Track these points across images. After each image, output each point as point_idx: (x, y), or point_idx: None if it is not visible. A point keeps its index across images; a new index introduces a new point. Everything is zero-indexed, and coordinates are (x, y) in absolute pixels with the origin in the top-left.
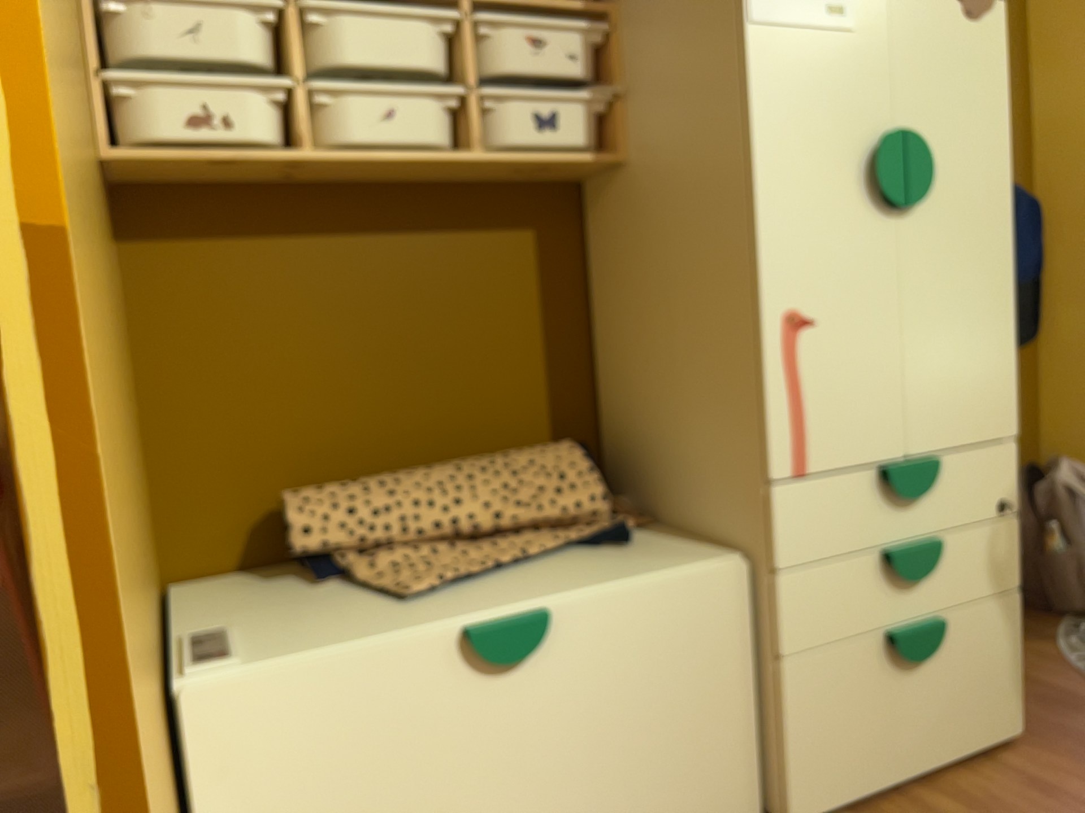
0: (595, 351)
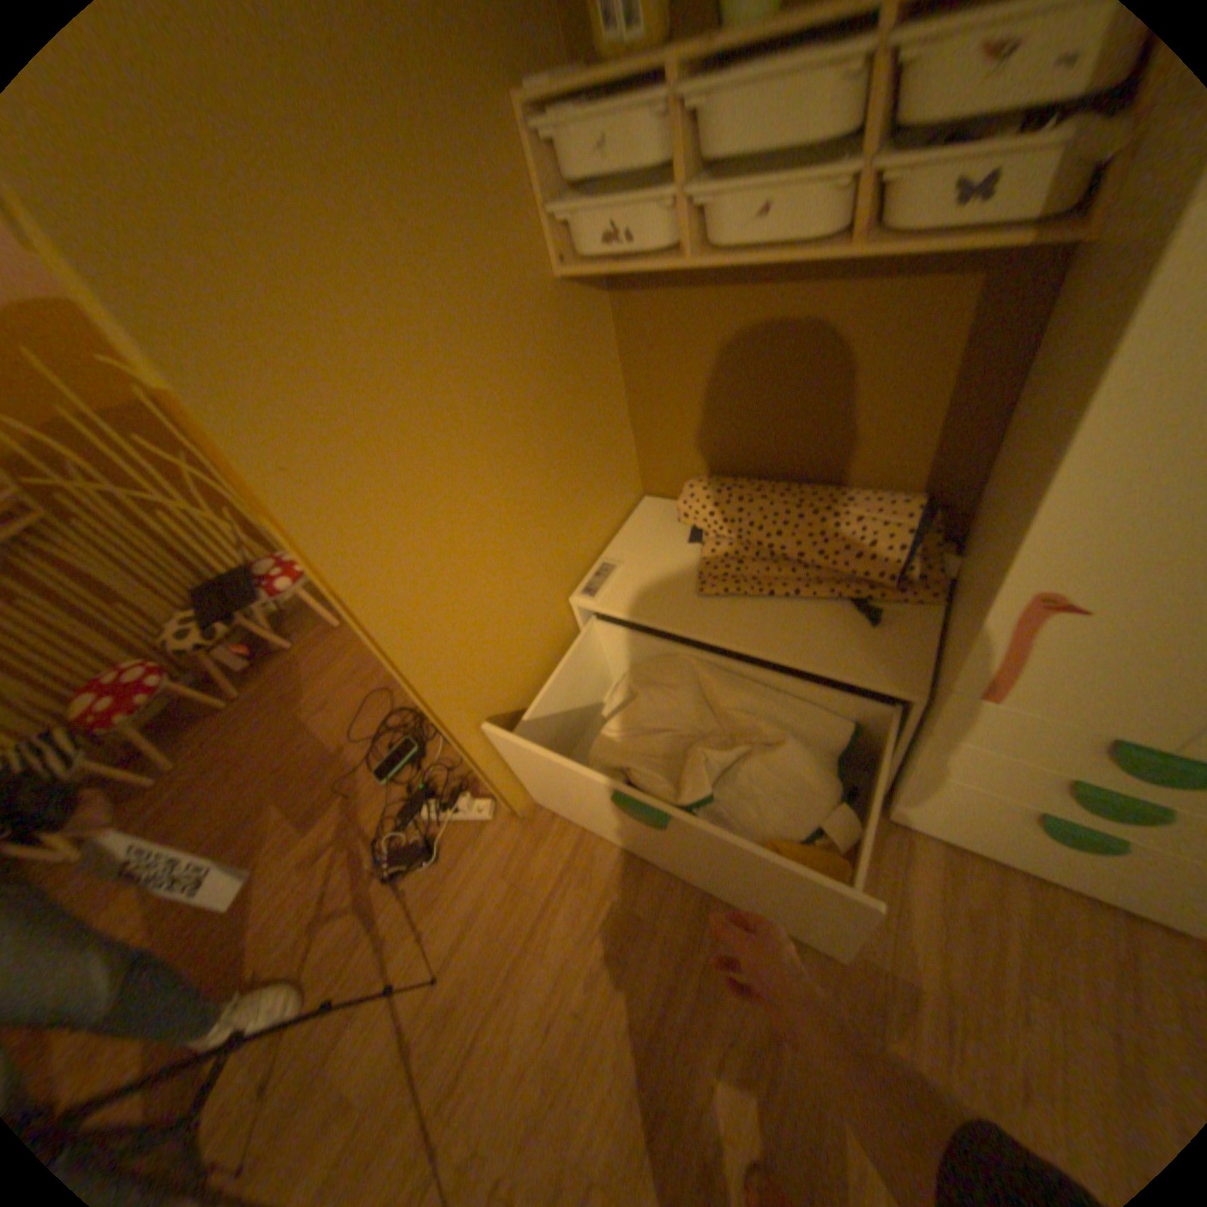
0: (1007, 419)
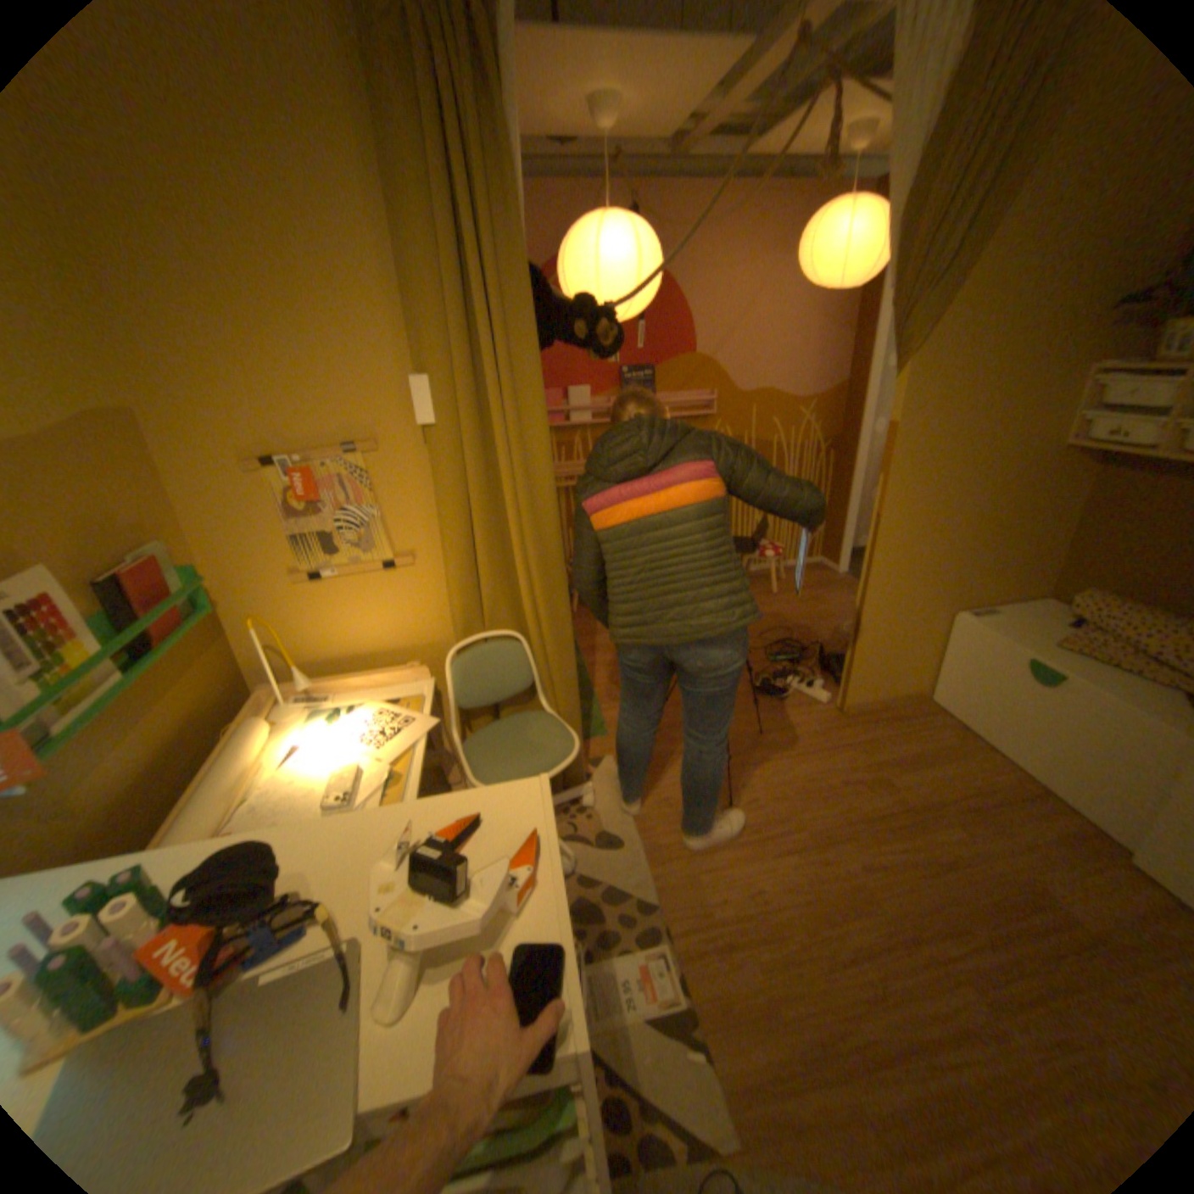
0: None
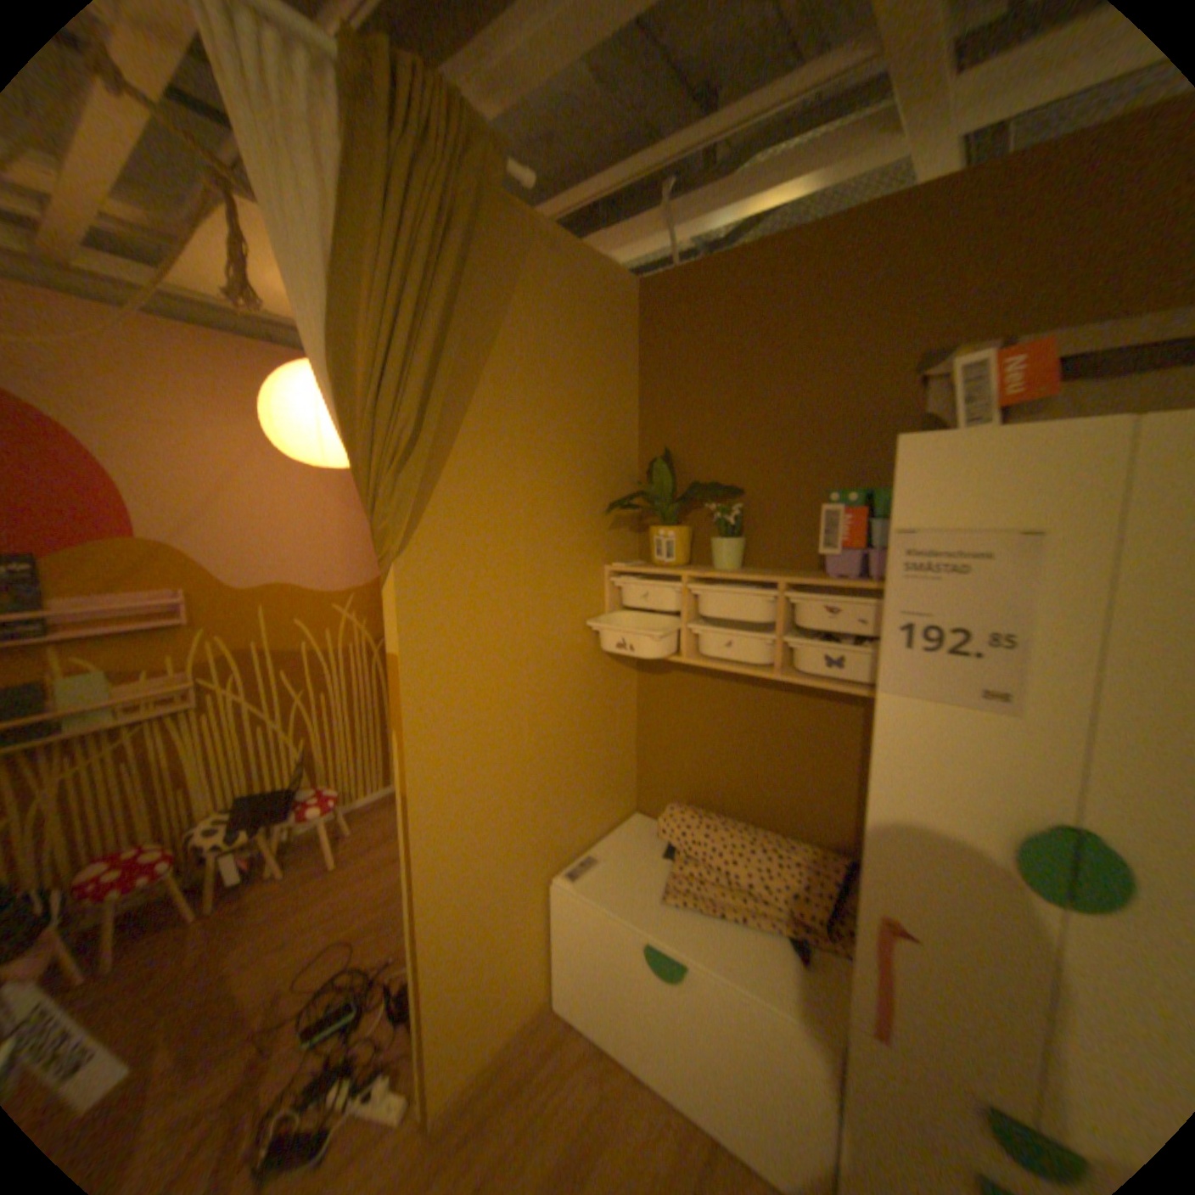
0: None
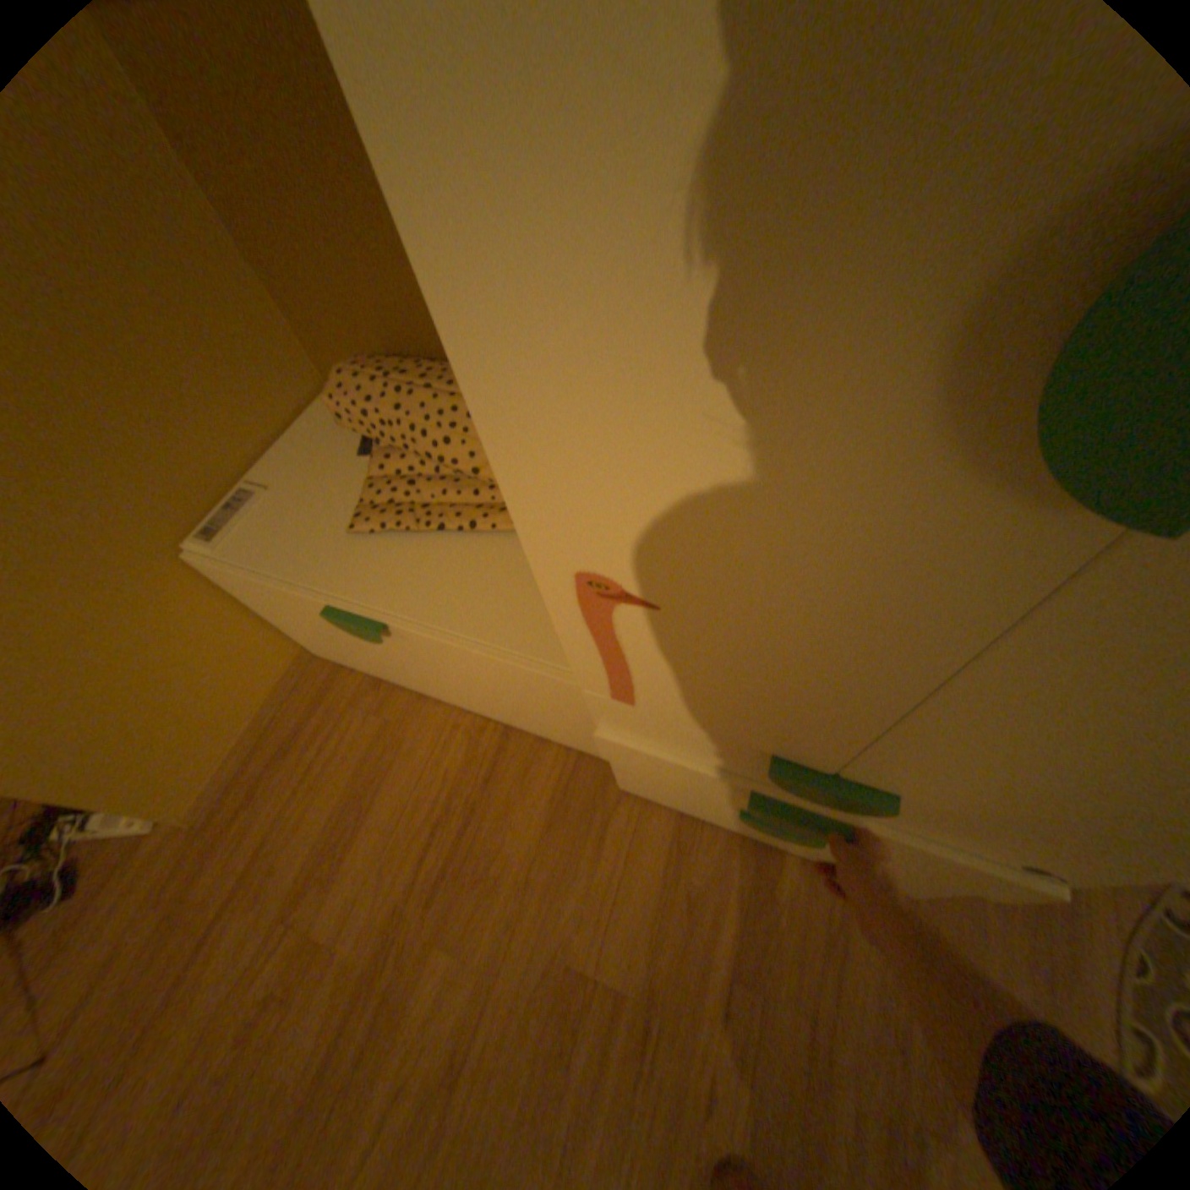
0: None
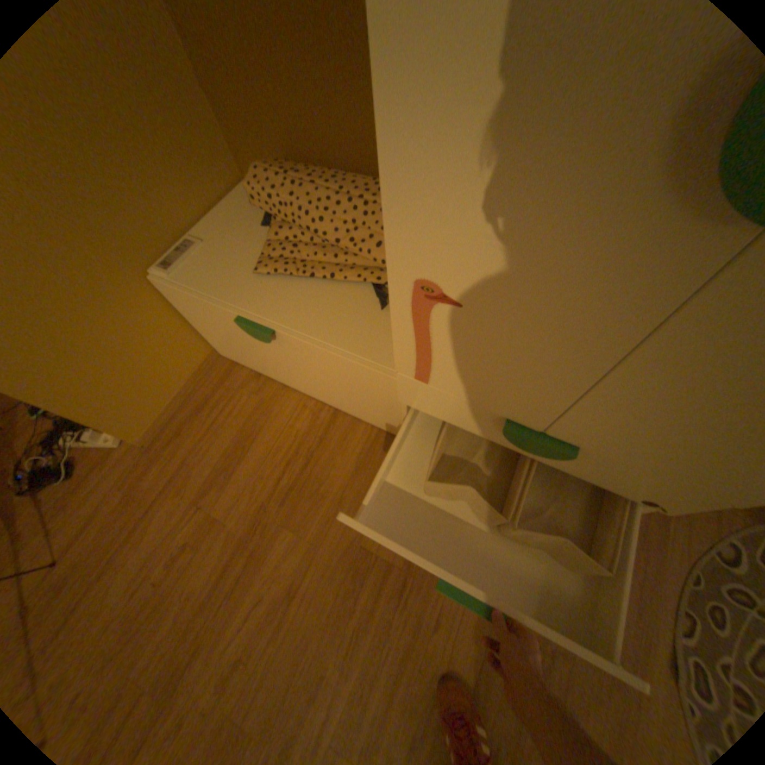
0: None
